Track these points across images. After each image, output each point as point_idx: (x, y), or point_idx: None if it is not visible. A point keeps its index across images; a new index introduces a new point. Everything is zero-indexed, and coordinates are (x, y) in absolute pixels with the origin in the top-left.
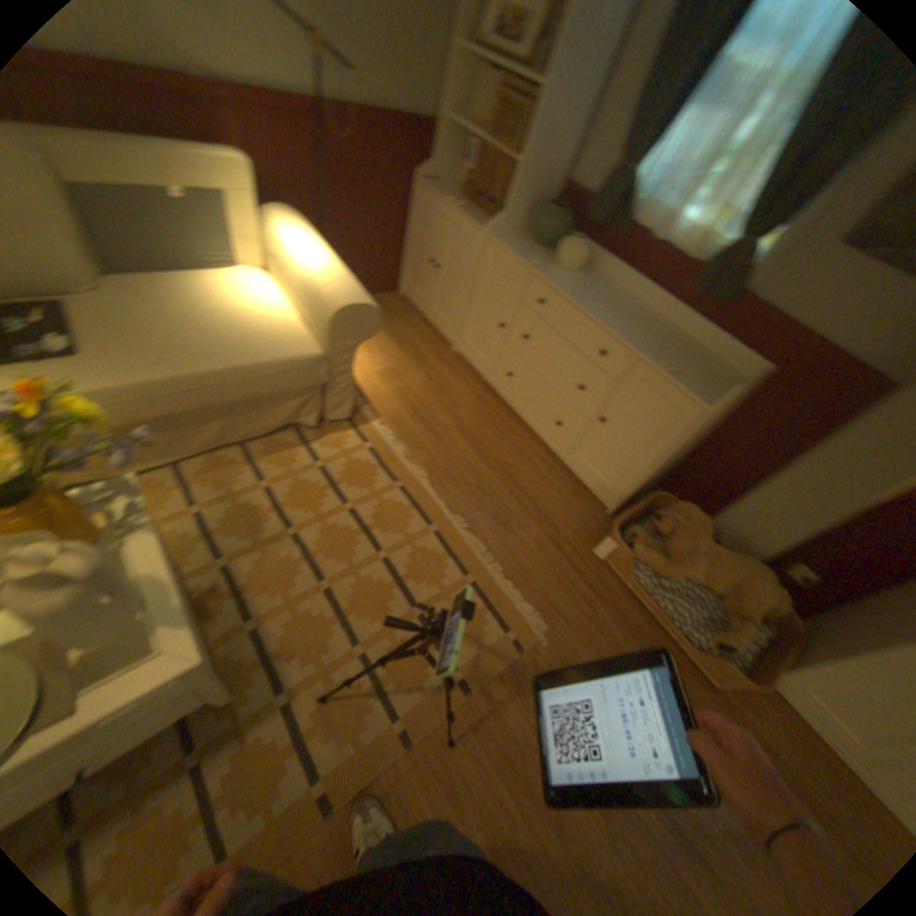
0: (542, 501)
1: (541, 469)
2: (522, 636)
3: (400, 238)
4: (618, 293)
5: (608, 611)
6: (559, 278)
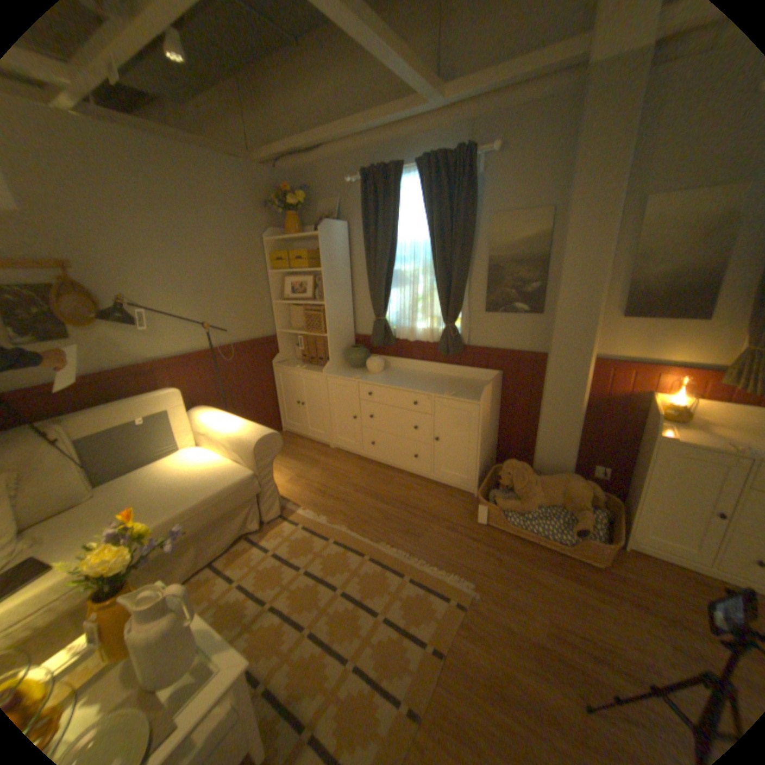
0: (429, 508)
1: (419, 490)
2: (459, 599)
3: (272, 398)
4: (407, 373)
5: (506, 555)
6: (372, 378)
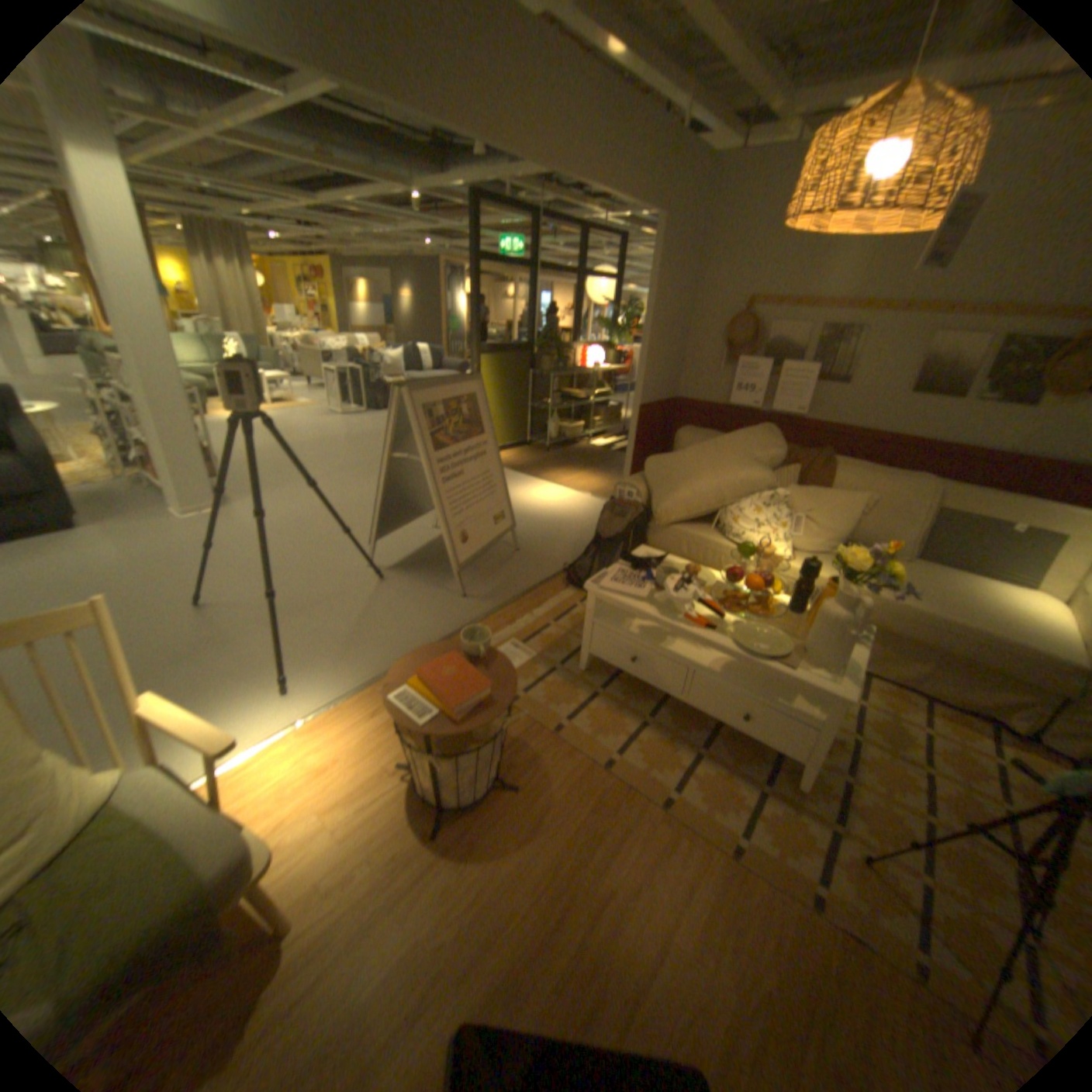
0: None
1: None
2: None
3: None
4: None
5: None
6: None
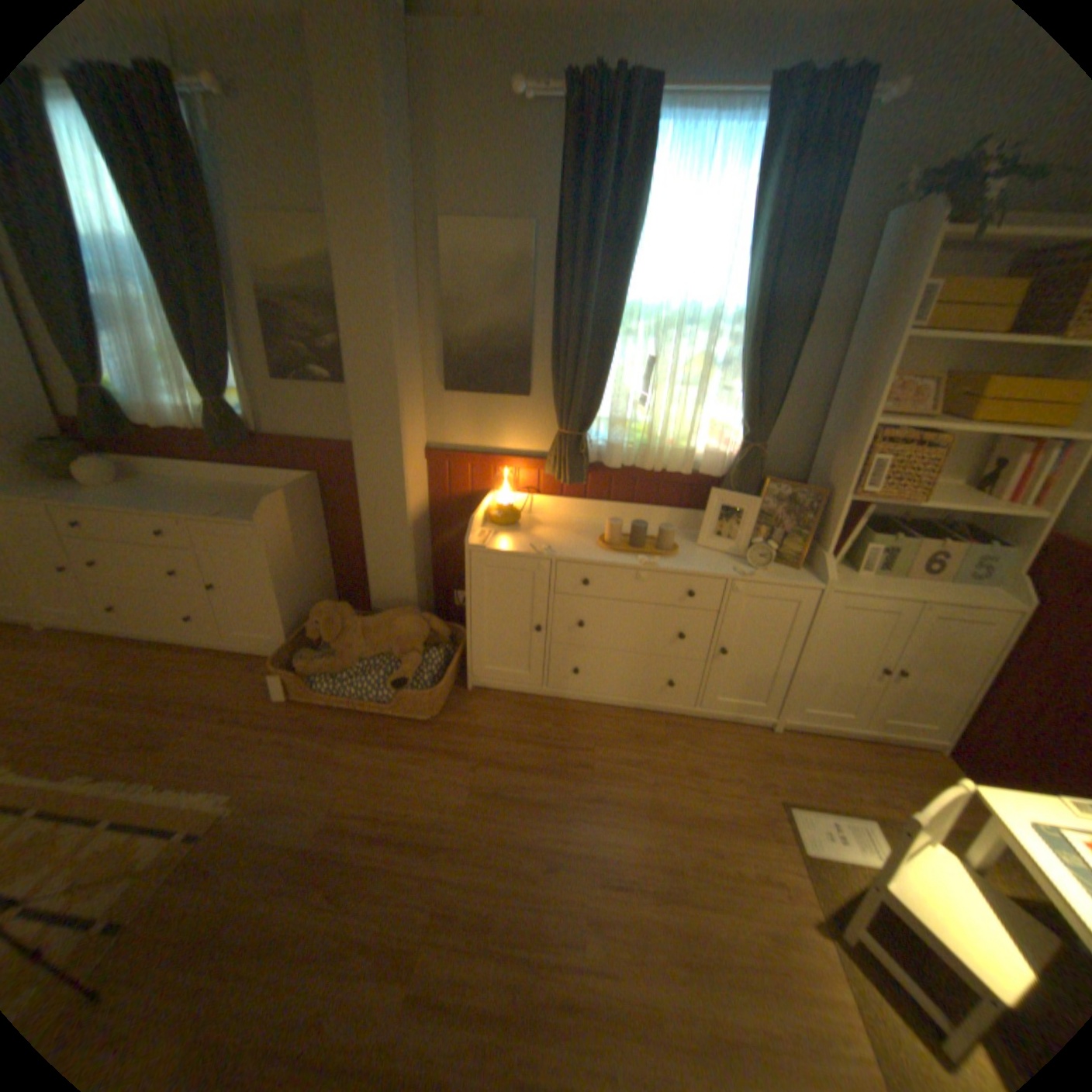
0: (202, 697)
1: (196, 671)
2: (194, 825)
3: None
4: (167, 483)
5: (304, 737)
6: (82, 496)
